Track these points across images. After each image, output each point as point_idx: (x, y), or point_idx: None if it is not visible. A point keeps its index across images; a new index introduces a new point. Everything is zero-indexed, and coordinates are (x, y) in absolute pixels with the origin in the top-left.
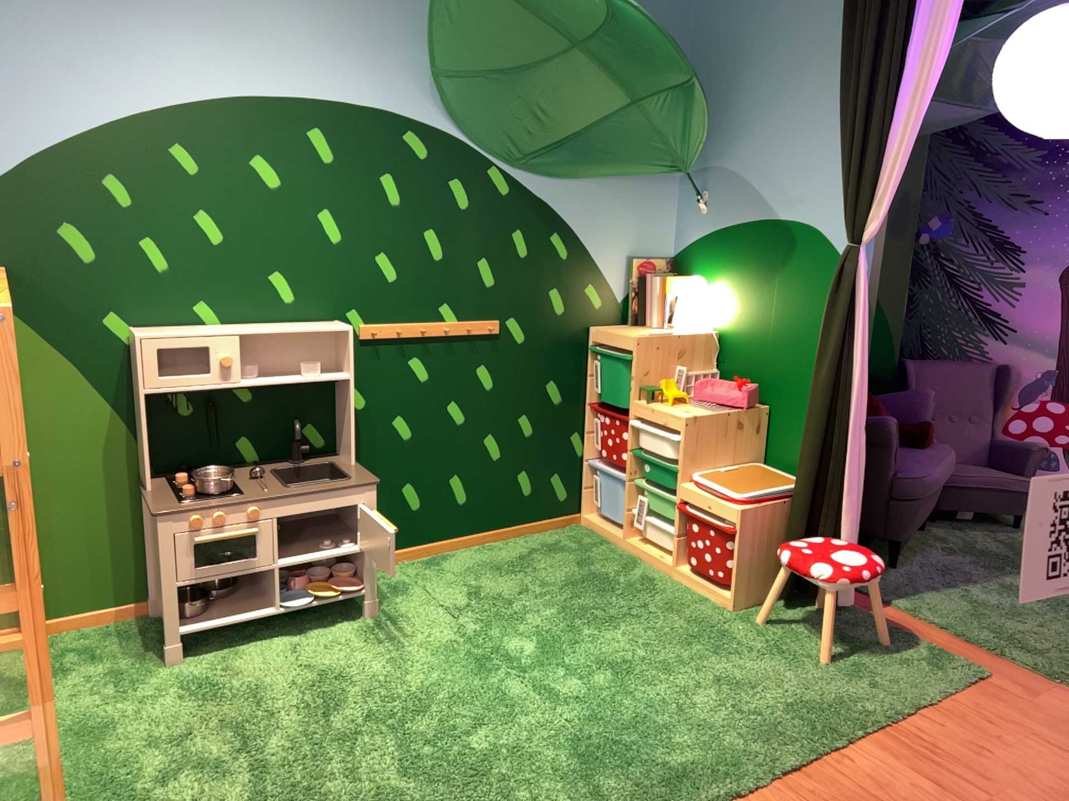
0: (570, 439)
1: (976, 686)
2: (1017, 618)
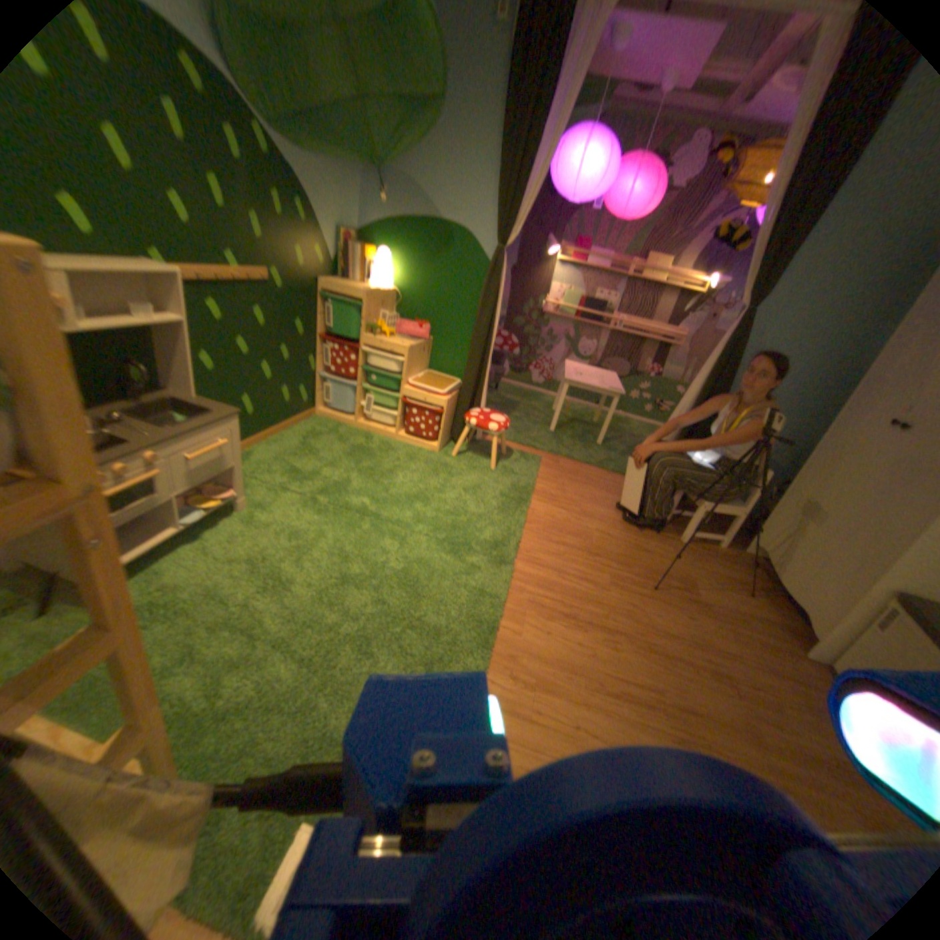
0: (306, 360)
1: (542, 467)
2: (531, 434)
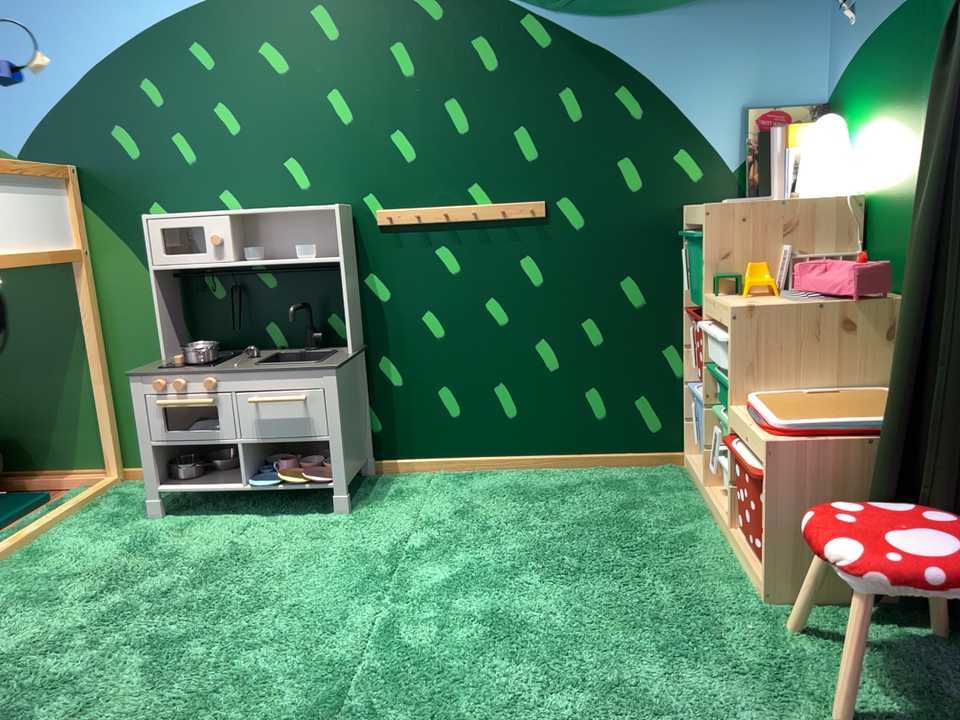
0: (663, 355)
1: None
2: None
